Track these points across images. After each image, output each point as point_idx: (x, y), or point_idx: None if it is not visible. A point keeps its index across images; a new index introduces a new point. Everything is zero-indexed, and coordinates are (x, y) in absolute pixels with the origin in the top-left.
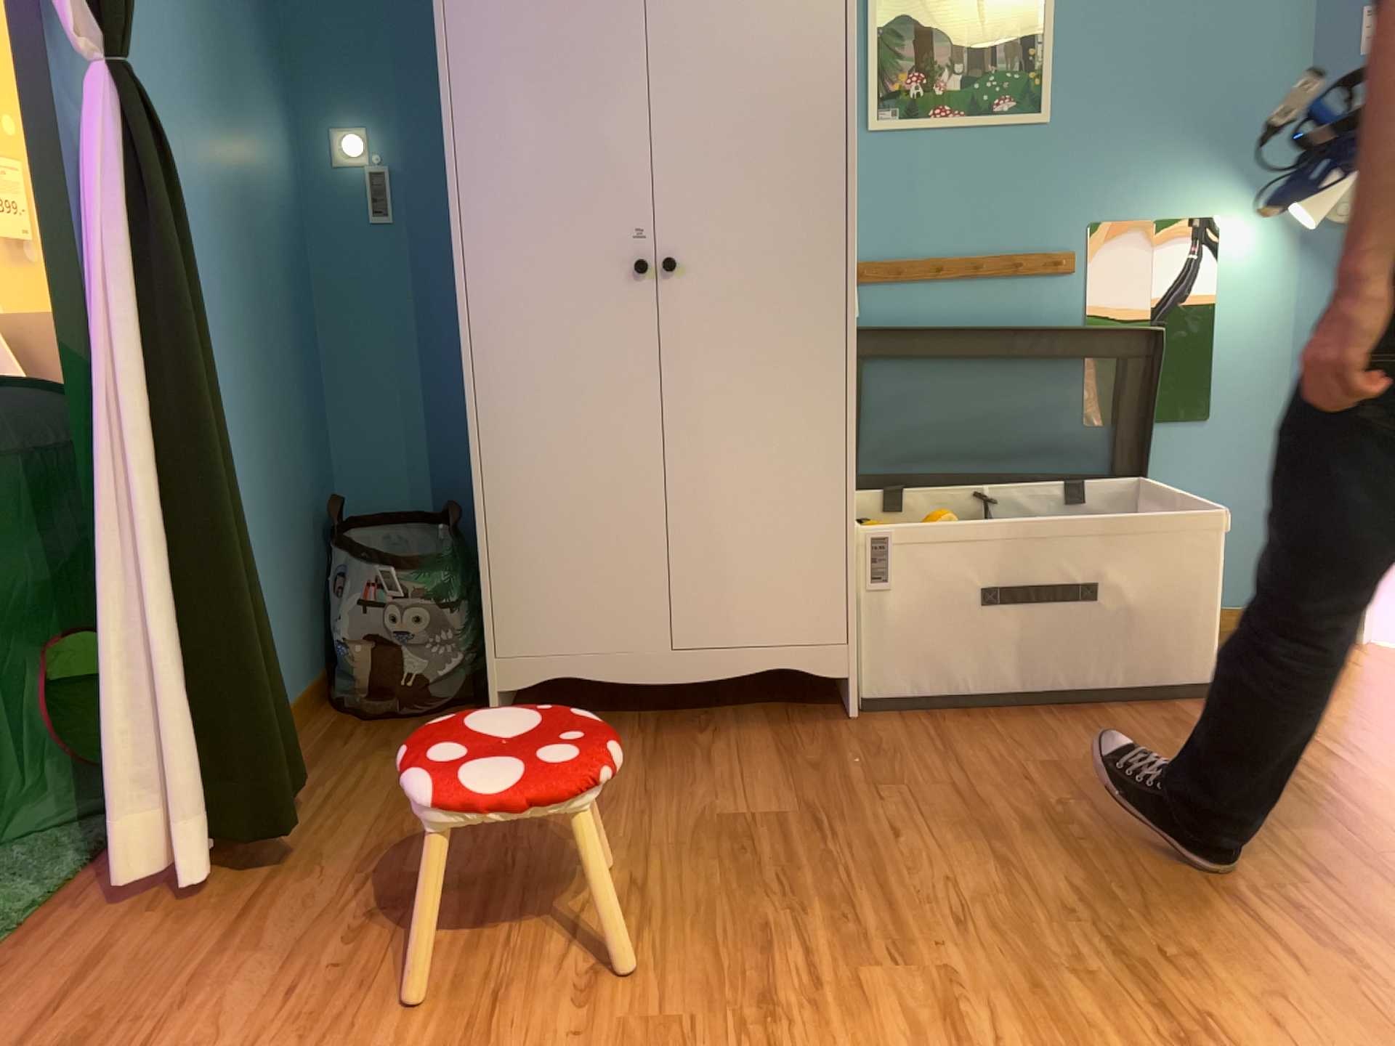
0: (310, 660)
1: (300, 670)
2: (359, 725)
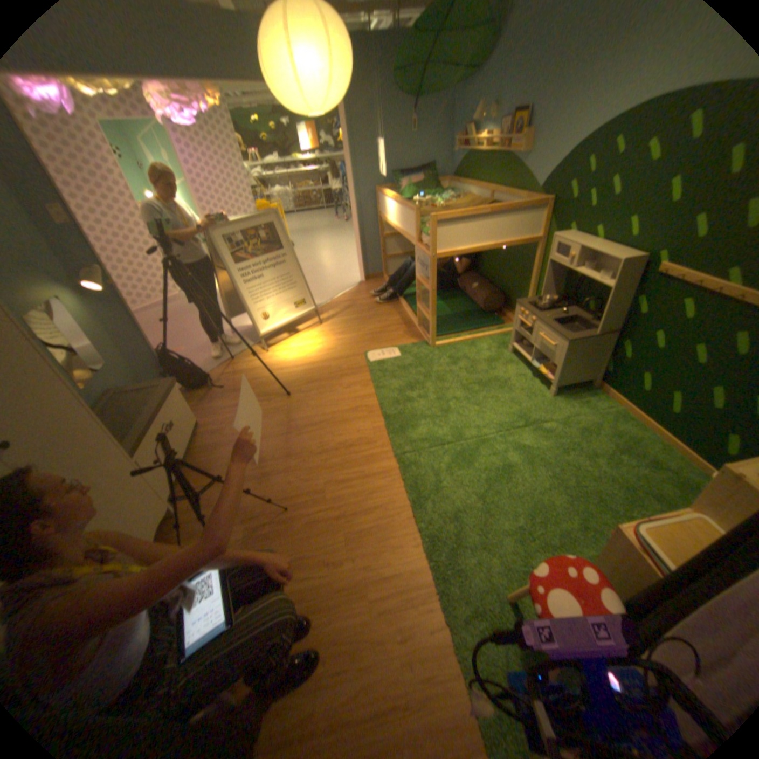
0: None
1: None
2: None
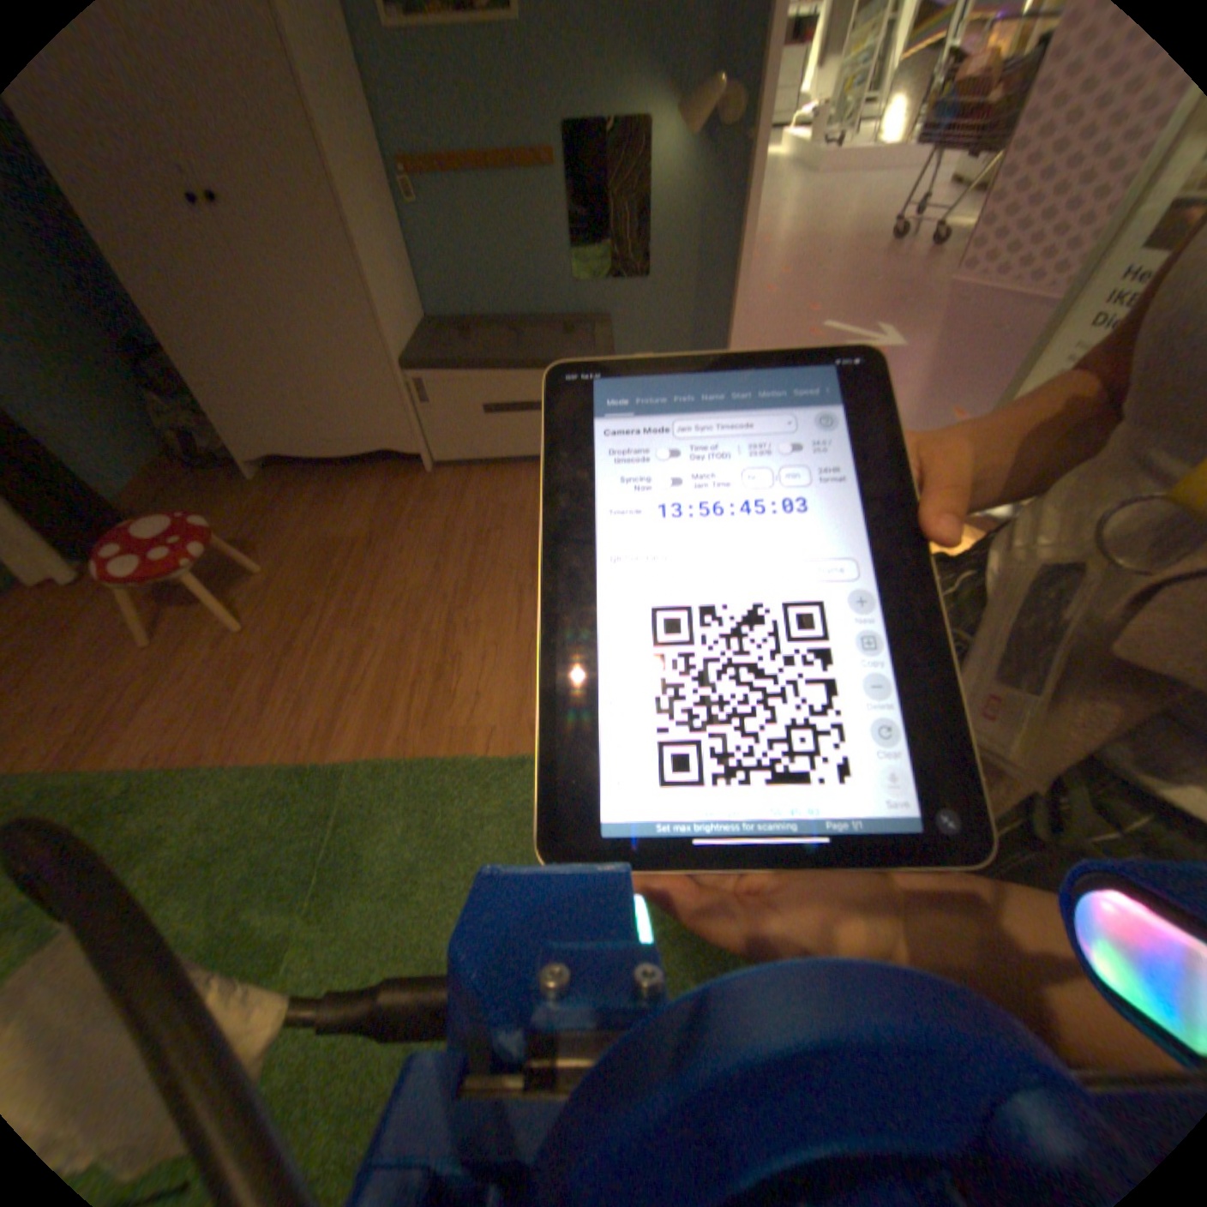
0: (151, 436)
1: (143, 444)
2: (185, 474)
